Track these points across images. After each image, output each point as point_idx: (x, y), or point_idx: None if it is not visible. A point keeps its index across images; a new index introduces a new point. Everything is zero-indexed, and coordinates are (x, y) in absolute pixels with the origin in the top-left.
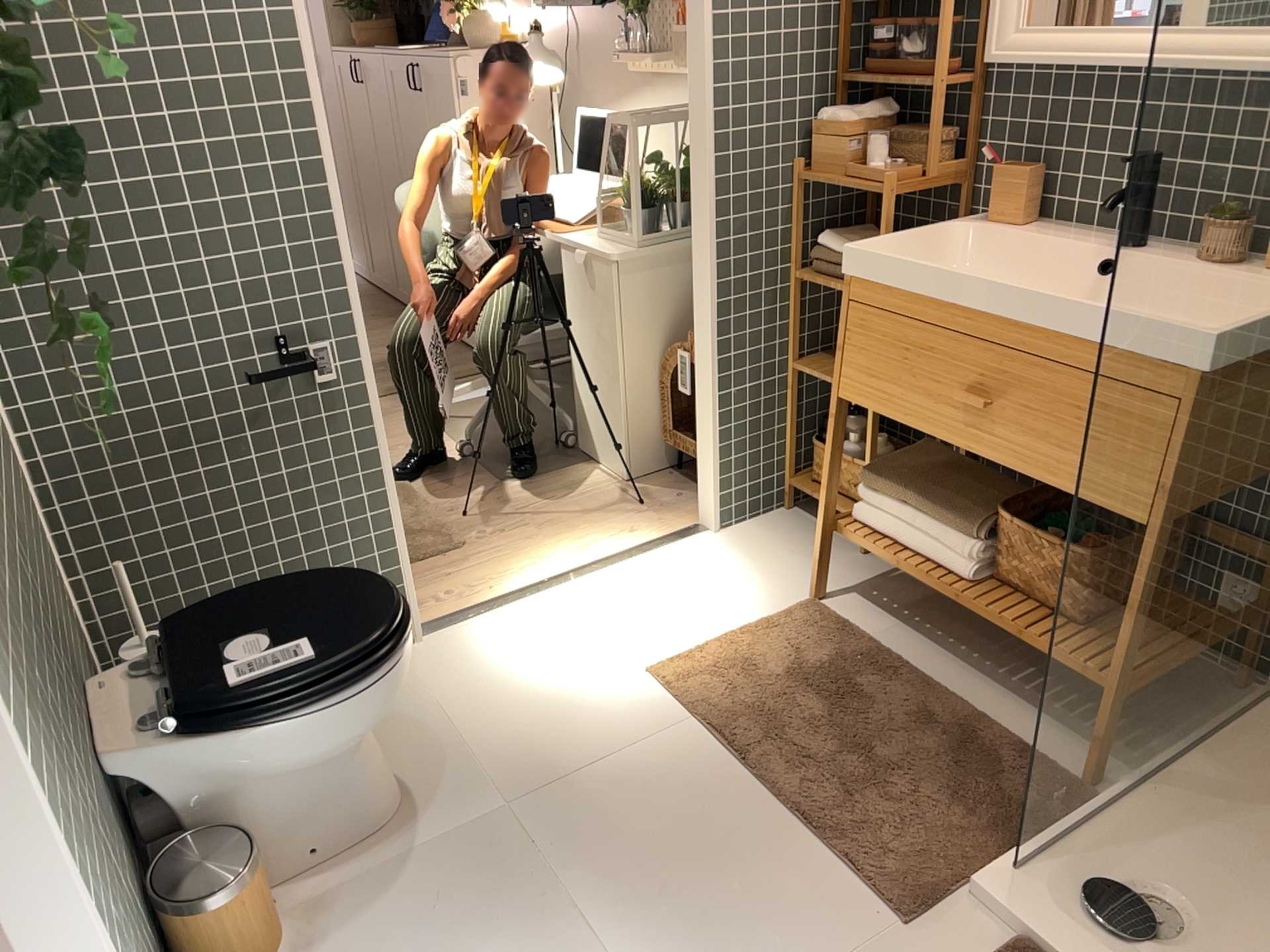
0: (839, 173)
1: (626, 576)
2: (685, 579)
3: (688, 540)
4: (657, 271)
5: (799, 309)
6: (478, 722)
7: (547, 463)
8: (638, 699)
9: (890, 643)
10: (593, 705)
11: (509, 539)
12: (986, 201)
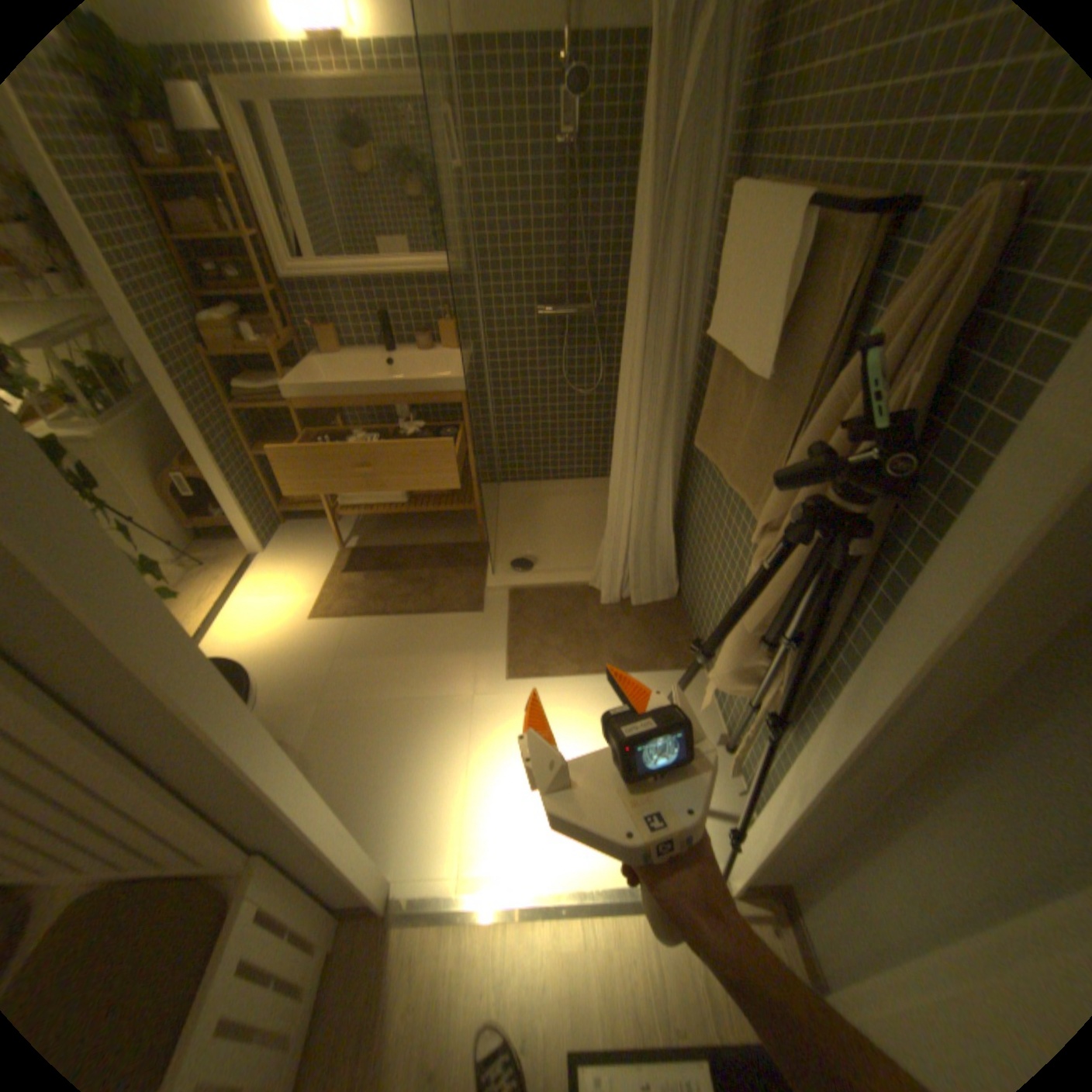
0: (229, 348)
1: (242, 597)
2: (274, 579)
3: (252, 564)
4: (119, 436)
5: (237, 426)
6: (256, 696)
7: None
8: (318, 631)
9: (386, 545)
10: (302, 648)
11: None
12: (308, 345)
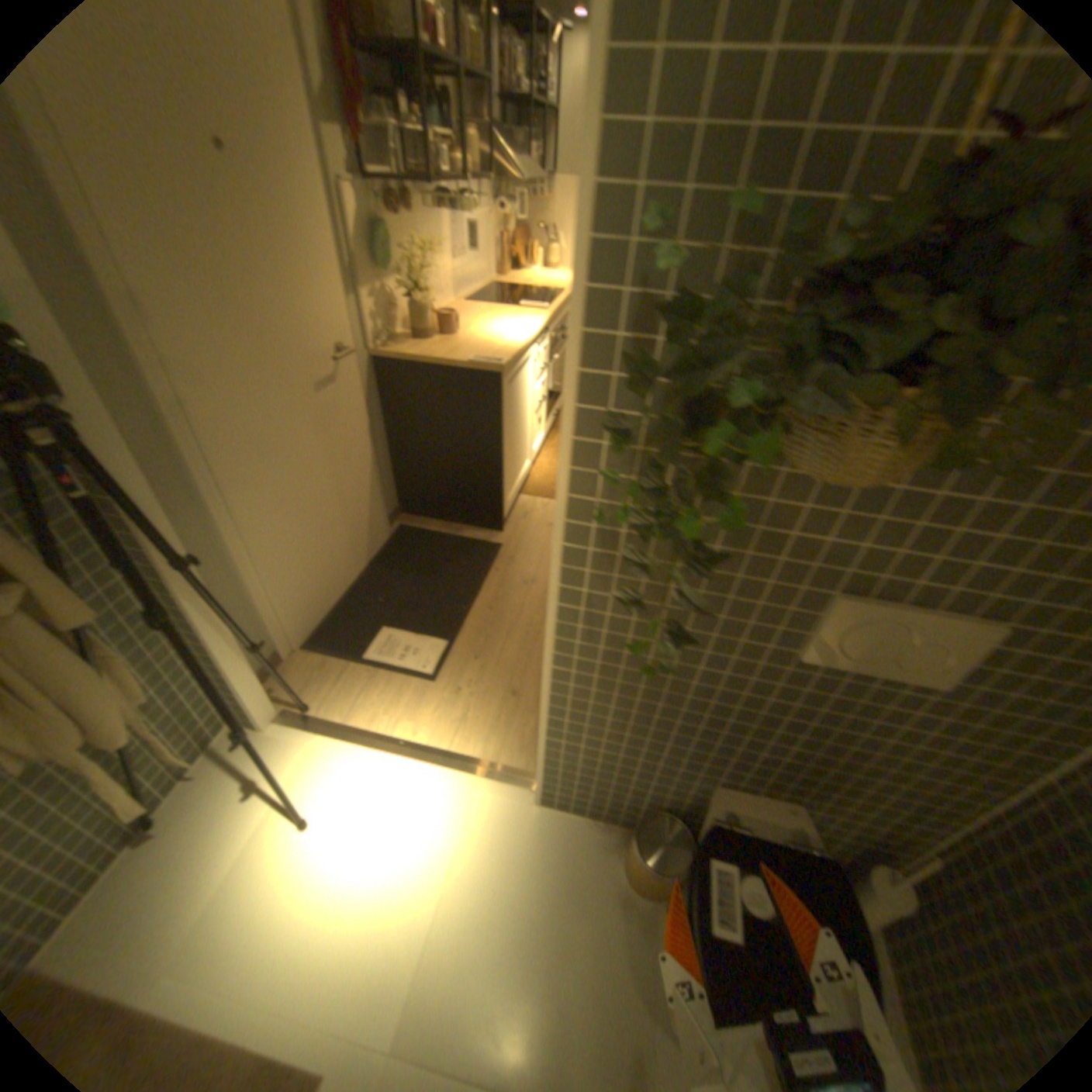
0: None
1: None
2: None
3: None
4: None
5: None
6: None
7: None
8: None
9: None
10: None
11: None
12: None
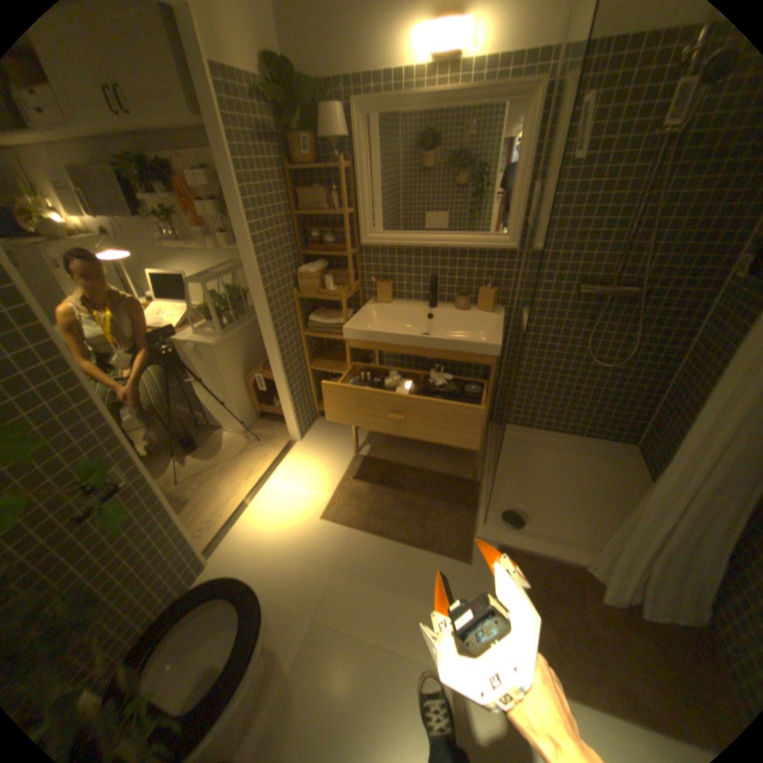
0: (314, 292)
1: (279, 479)
2: (303, 468)
3: (291, 450)
4: (231, 343)
5: (306, 346)
6: (267, 588)
7: (198, 438)
8: (326, 533)
9: (392, 459)
10: (310, 548)
11: (210, 486)
12: (369, 293)
